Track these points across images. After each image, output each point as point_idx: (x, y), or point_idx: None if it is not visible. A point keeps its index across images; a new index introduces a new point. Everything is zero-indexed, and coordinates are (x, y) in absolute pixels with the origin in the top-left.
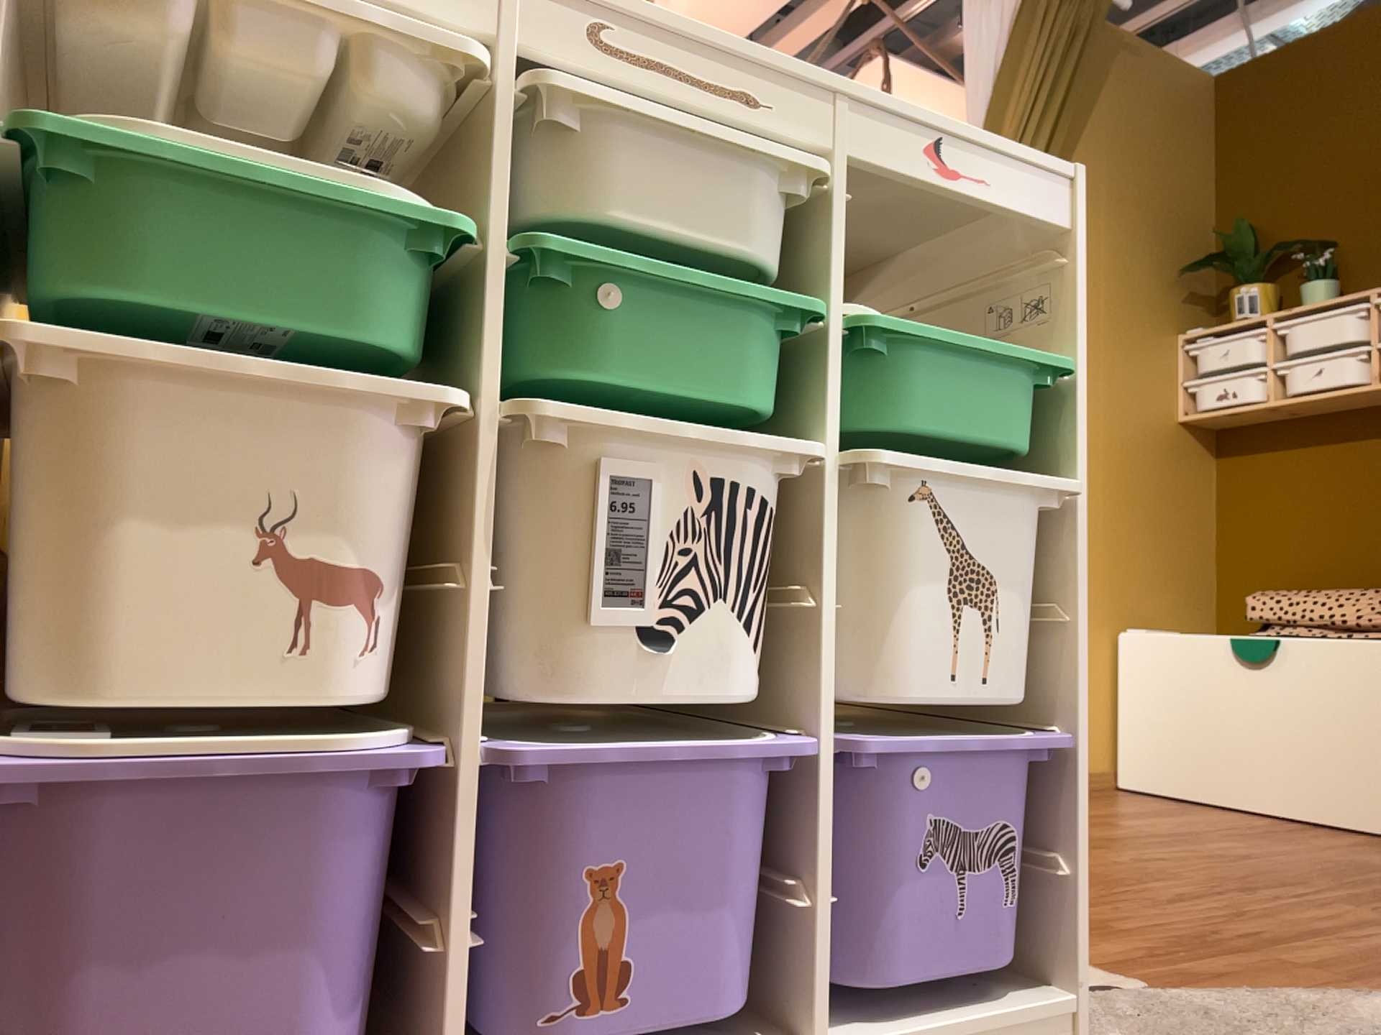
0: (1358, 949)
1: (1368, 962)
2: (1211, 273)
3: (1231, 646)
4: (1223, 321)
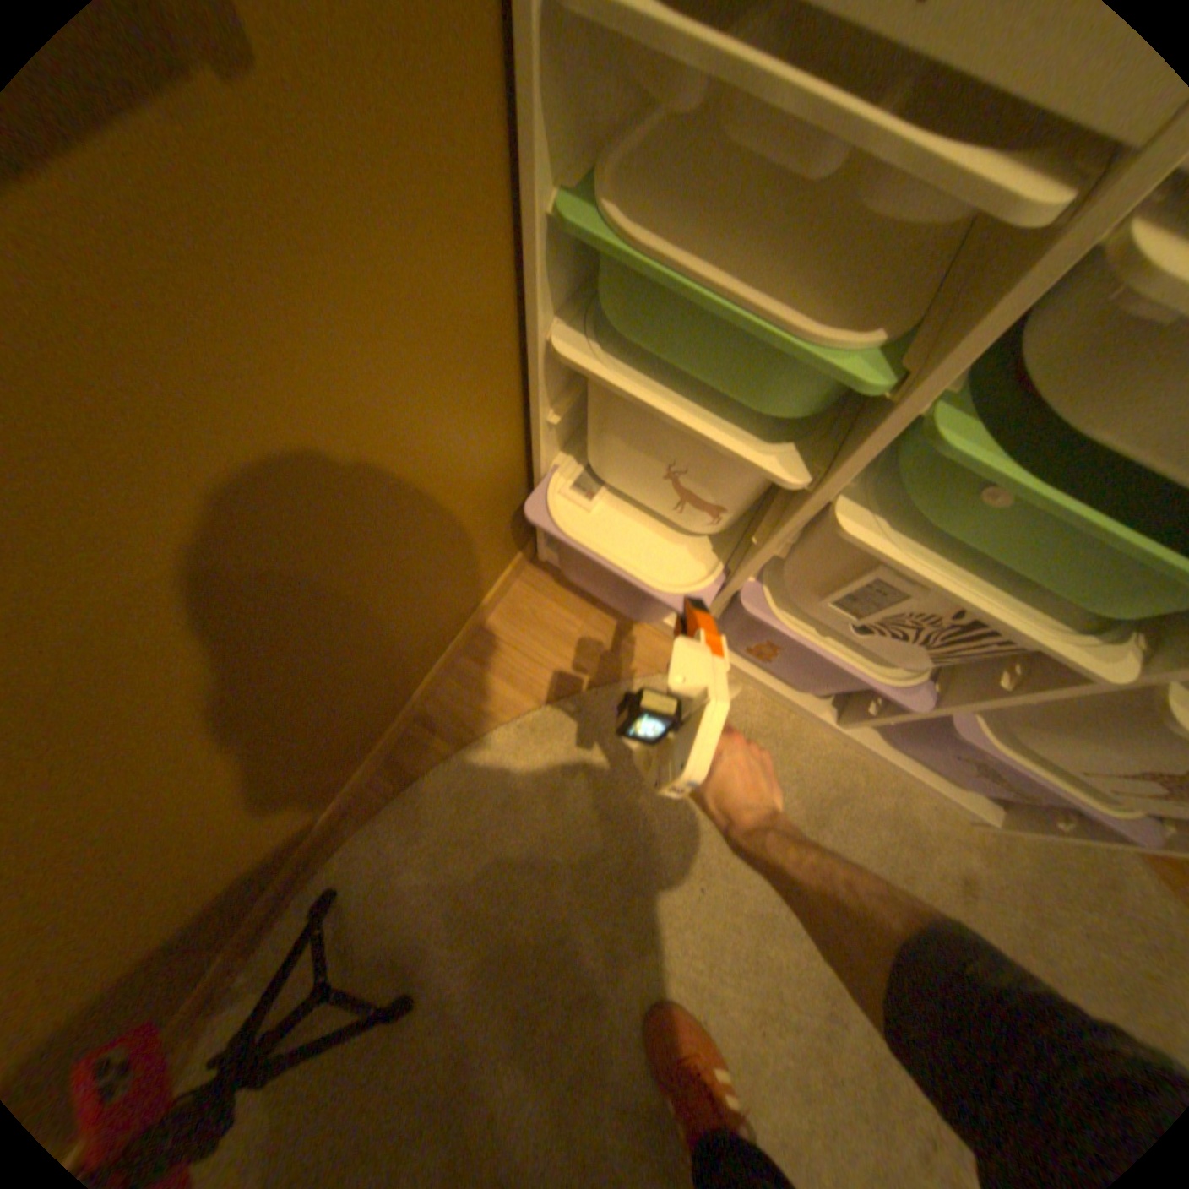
0: None
1: None
2: None
3: None
4: None
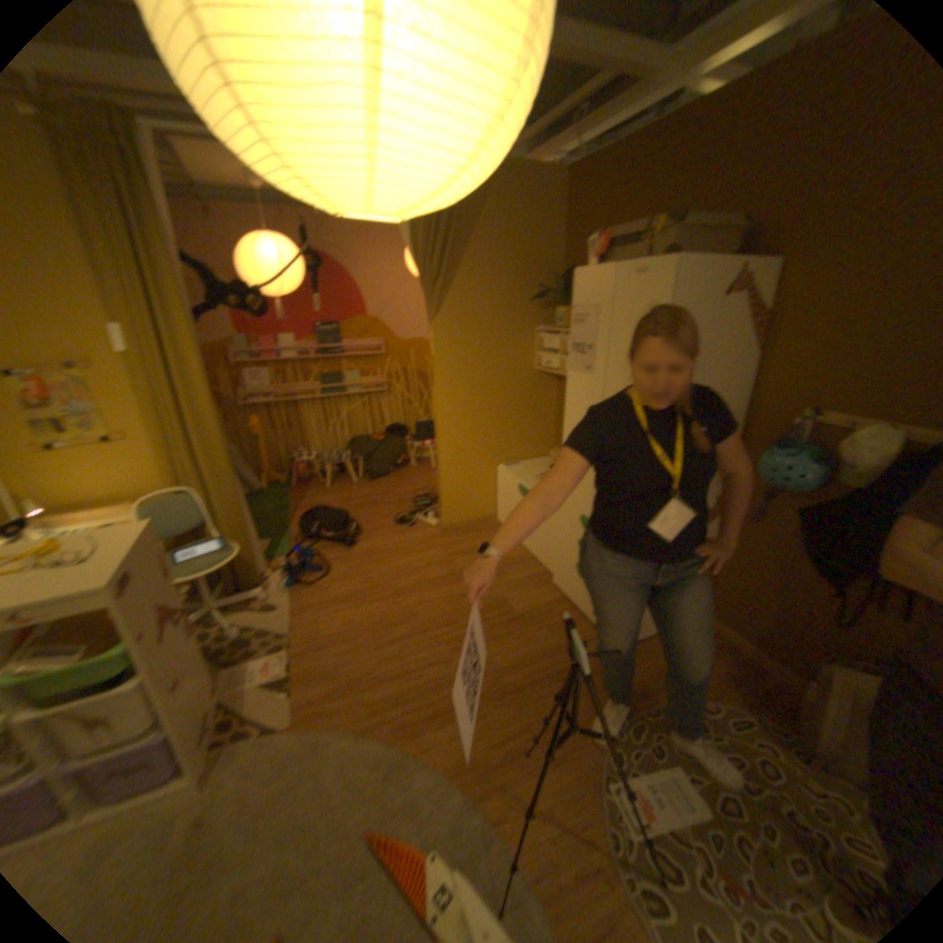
0: (395, 698)
1: (385, 711)
2: (550, 299)
3: (518, 492)
4: (556, 323)
